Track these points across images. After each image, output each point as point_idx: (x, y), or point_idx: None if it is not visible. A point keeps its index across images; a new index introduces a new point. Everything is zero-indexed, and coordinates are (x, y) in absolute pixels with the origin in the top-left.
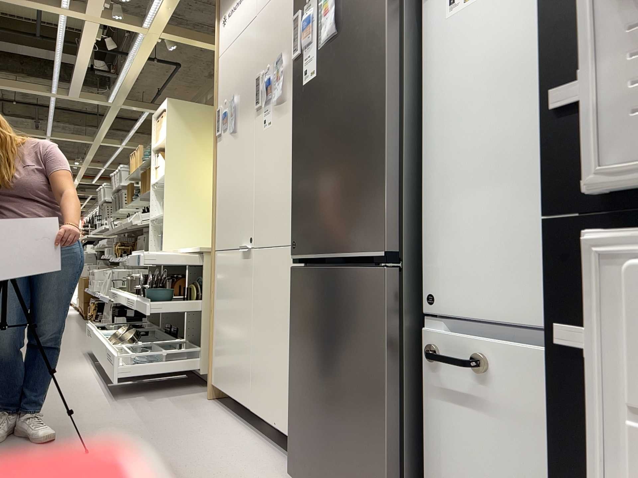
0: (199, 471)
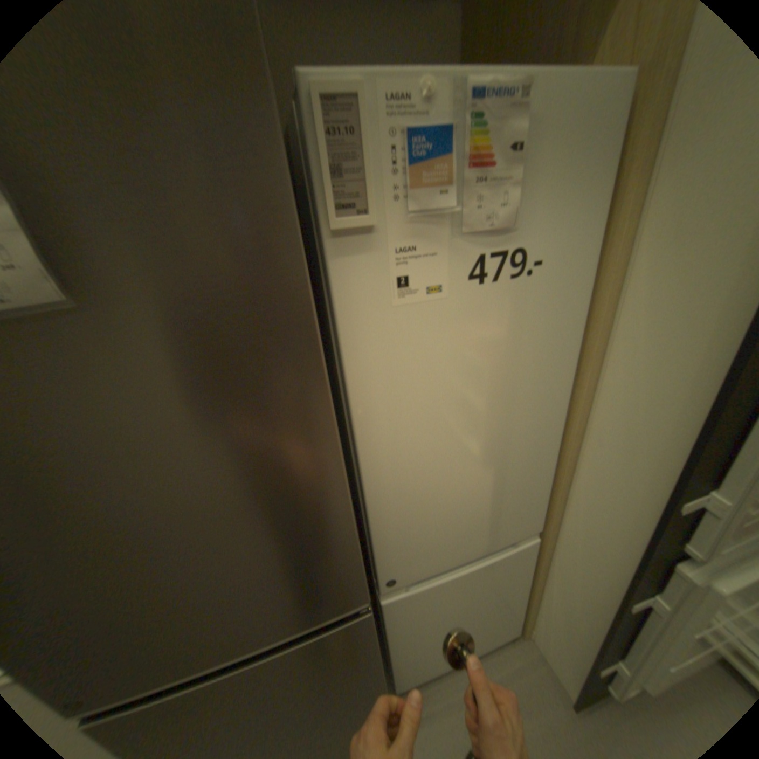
0: None
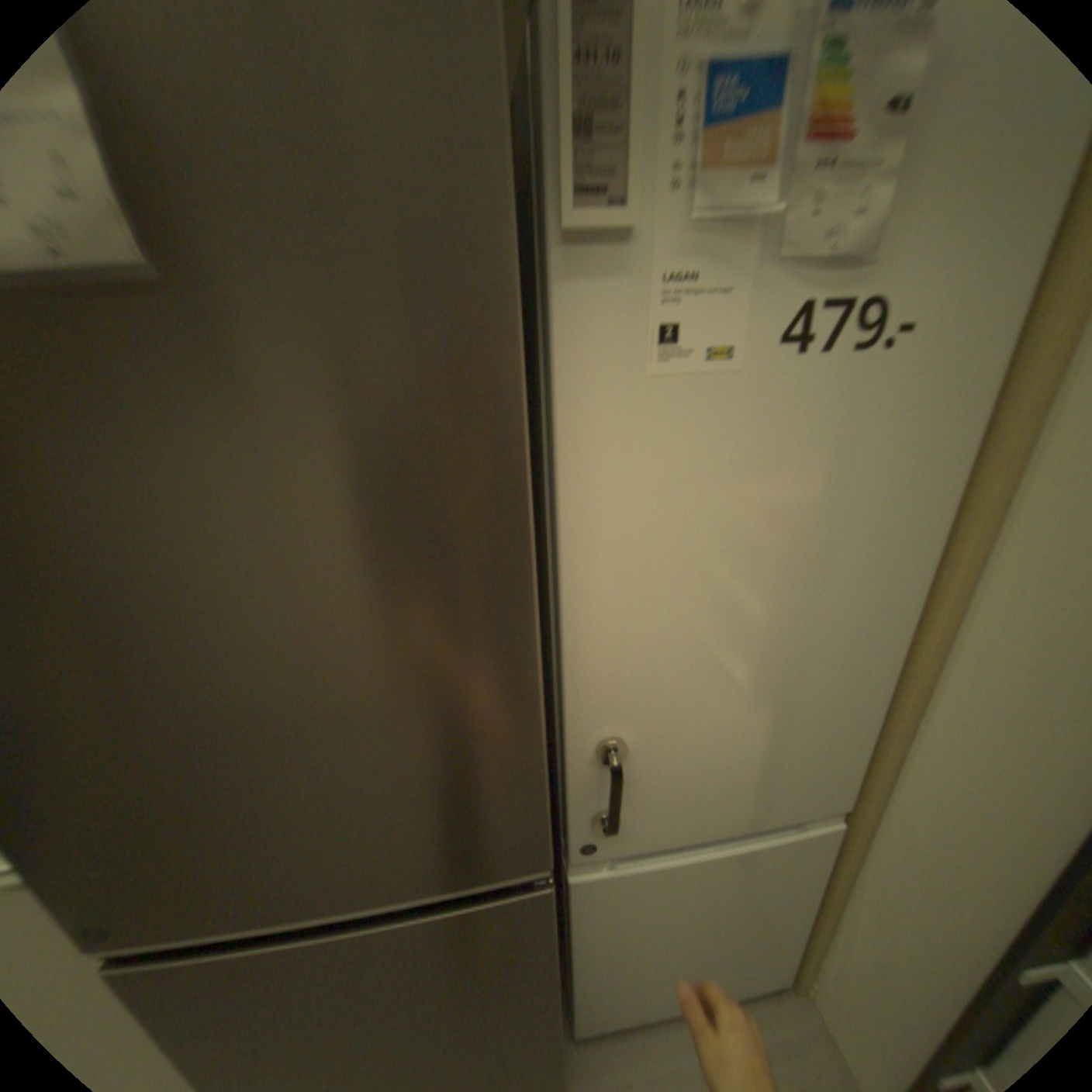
0: None
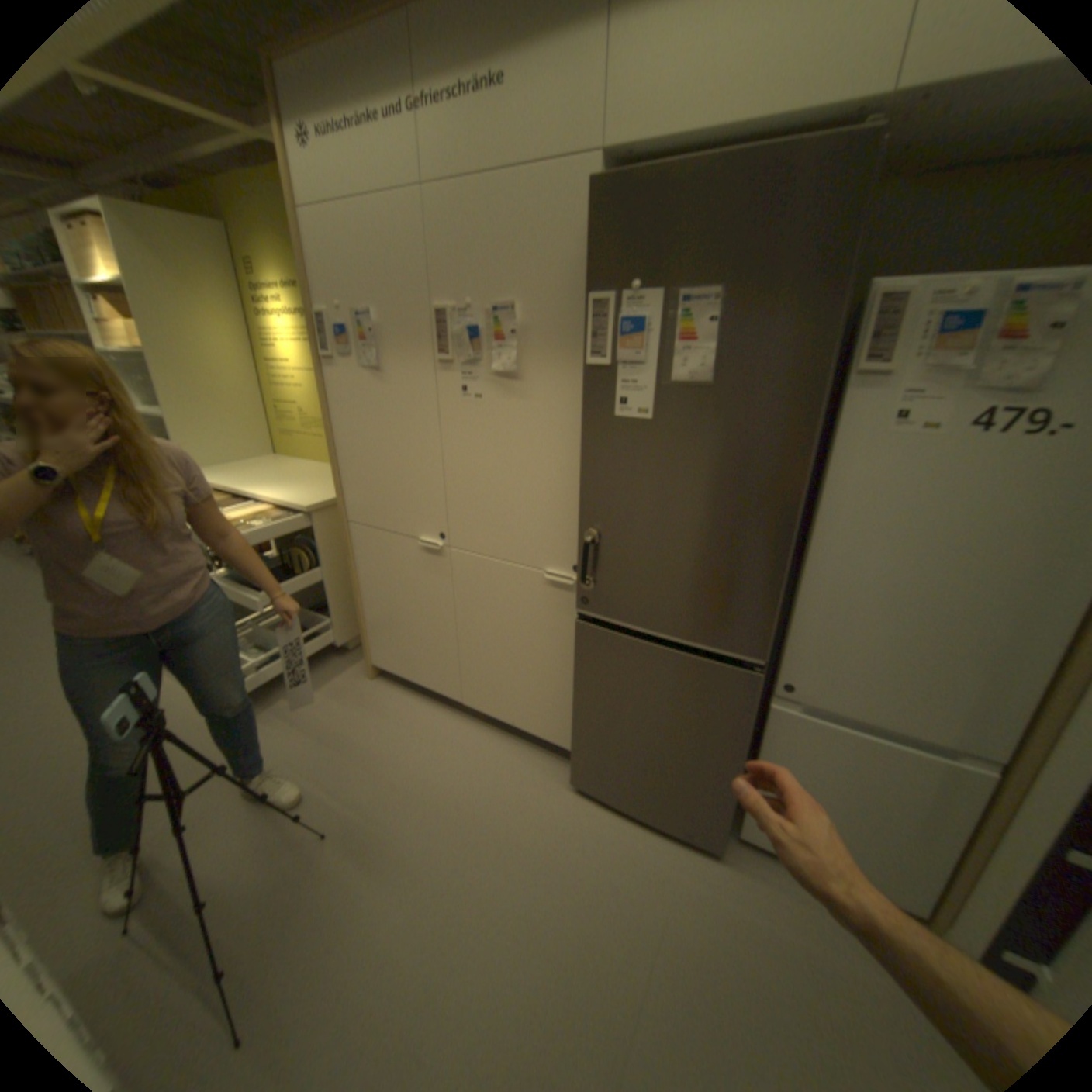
0: (472, 805)
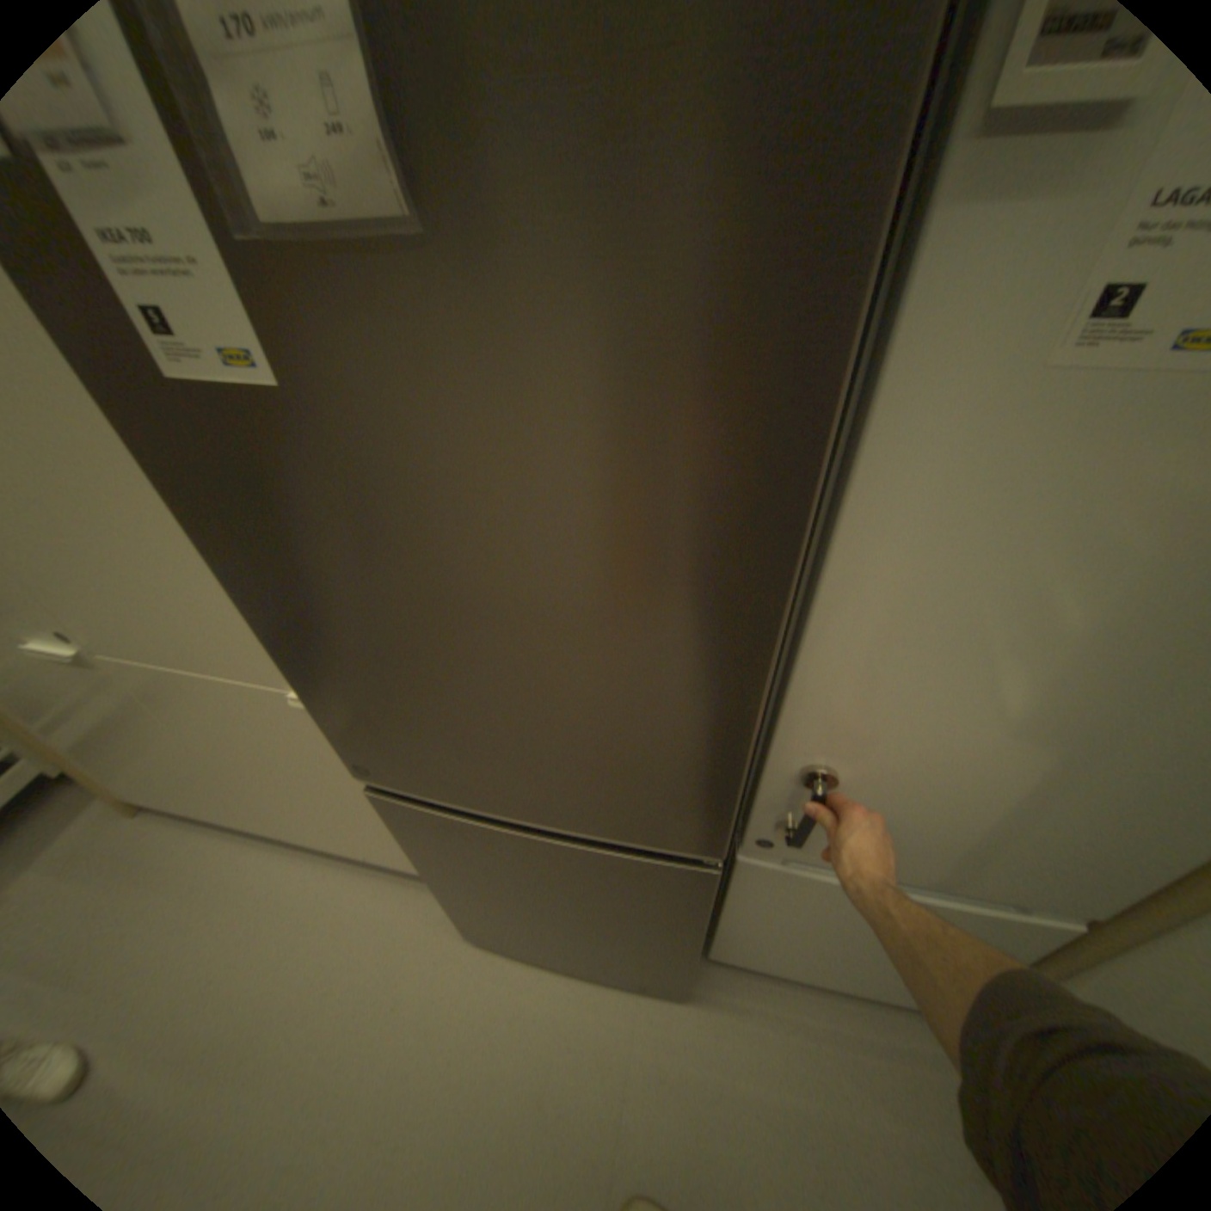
0: (312, 1023)
